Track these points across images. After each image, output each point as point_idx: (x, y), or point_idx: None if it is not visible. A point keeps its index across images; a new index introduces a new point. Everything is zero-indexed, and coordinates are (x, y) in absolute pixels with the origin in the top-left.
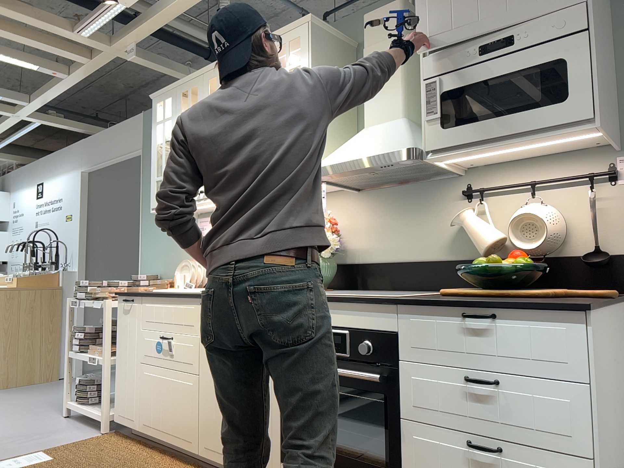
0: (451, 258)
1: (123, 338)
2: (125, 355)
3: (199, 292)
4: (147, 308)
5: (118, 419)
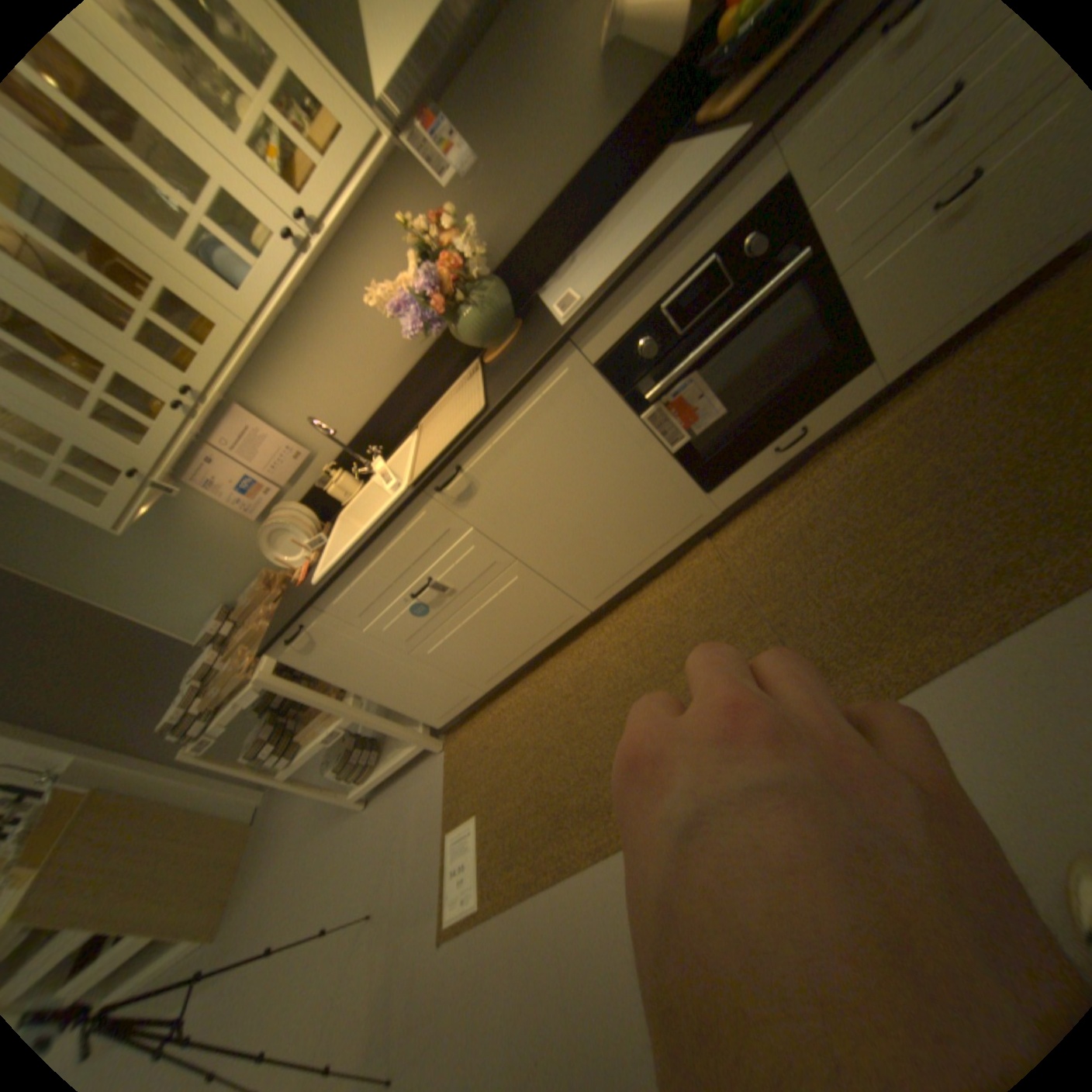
0: (622, 115)
1: (348, 670)
2: (376, 675)
3: (403, 491)
4: (343, 603)
5: (445, 719)
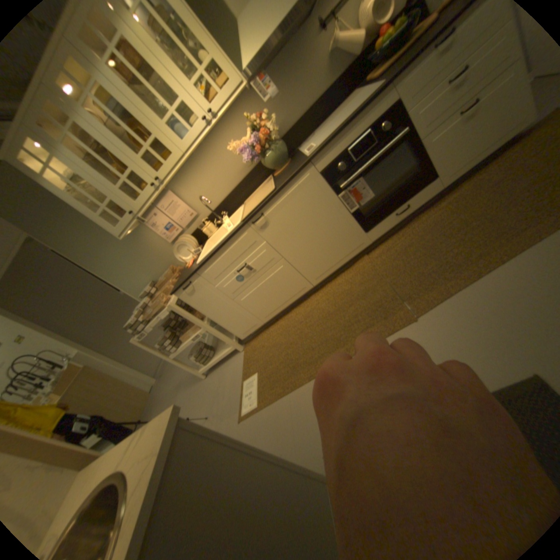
0: (337, 77)
1: (206, 304)
2: (218, 308)
3: (238, 223)
4: (209, 272)
5: (245, 334)
